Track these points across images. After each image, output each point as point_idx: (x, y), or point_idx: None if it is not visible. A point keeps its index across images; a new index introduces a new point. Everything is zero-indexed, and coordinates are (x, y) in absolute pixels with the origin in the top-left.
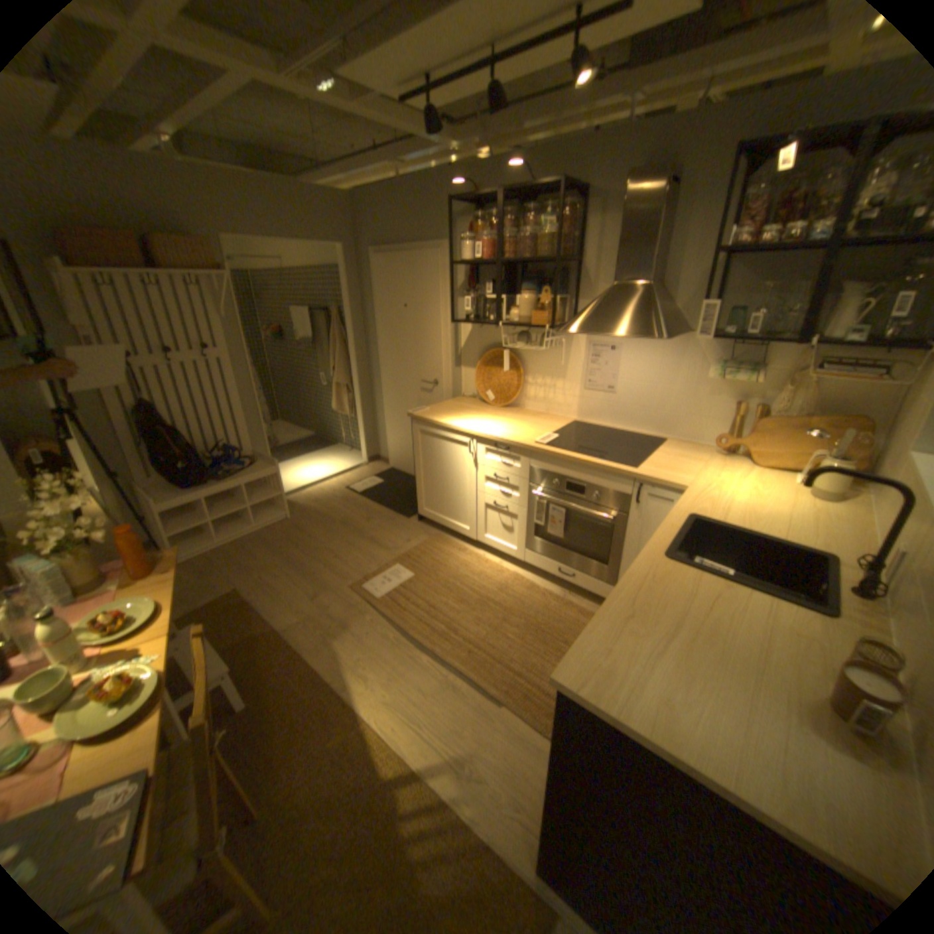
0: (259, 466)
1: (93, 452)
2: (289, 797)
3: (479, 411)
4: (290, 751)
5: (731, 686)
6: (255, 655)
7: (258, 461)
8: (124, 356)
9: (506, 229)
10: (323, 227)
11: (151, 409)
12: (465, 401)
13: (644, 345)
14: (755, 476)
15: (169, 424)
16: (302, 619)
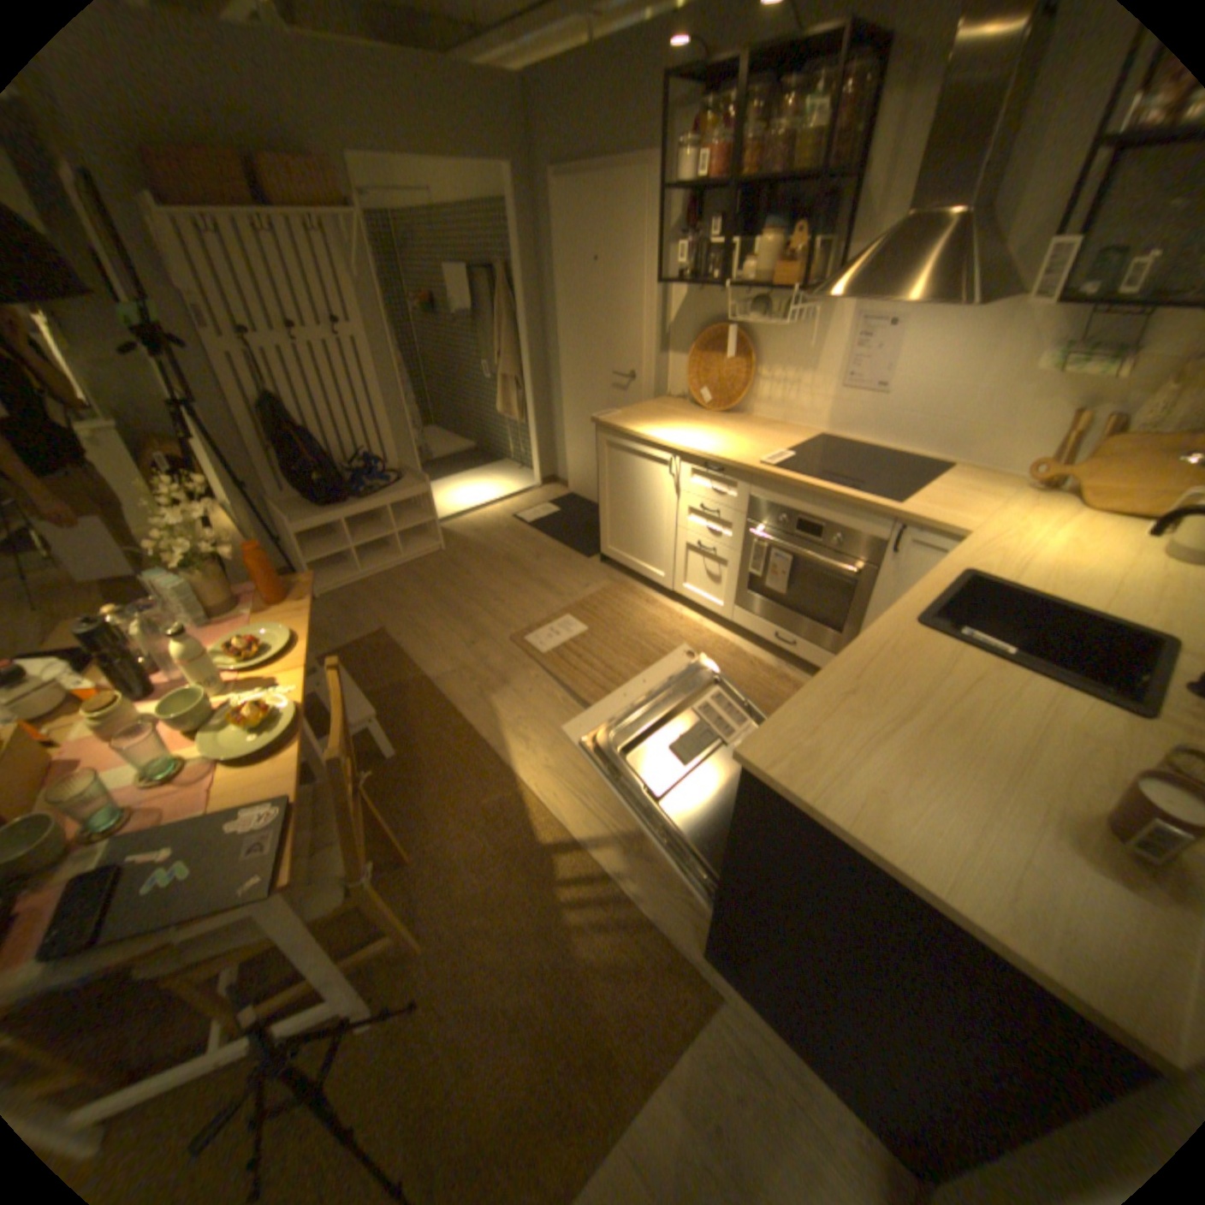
0: (407, 482)
1: (217, 455)
2: (440, 847)
3: (688, 417)
4: (442, 802)
5: (972, 784)
6: (405, 700)
7: (406, 476)
8: (240, 331)
9: (749, 124)
10: (484, 135)
11: (276, 403)
12: (671, 402)
13: (943, 317)
14: (1082, 522)
15: (299, 424)
16: (456, 667)
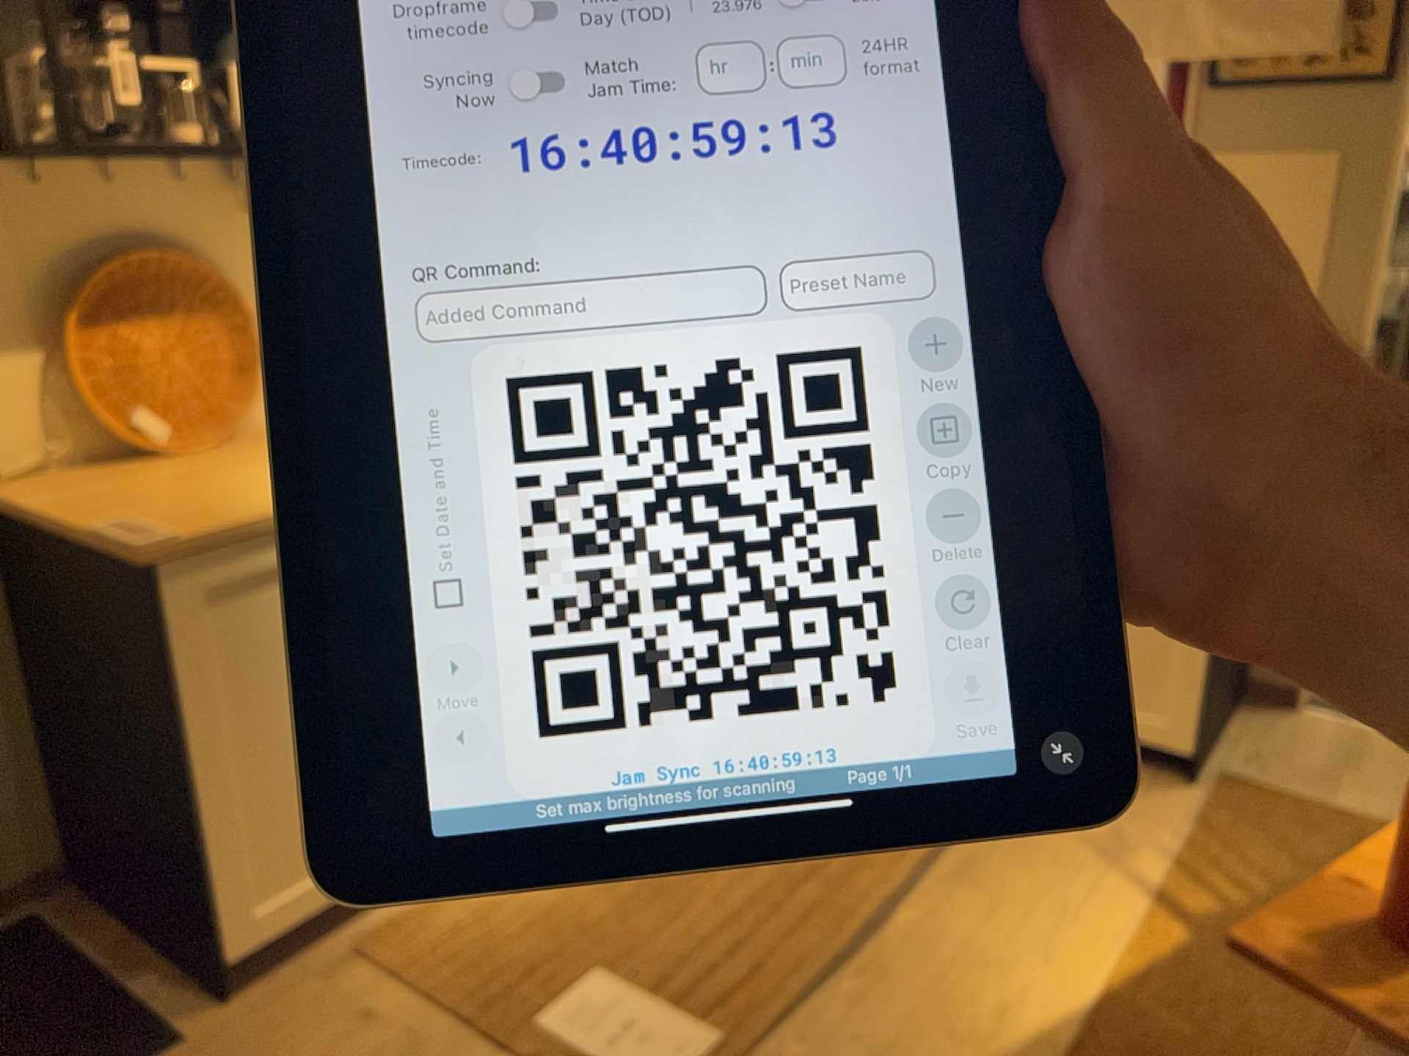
0: None
1: None
2: None
3: (231, 466)
4: None
5: None
6: None
7: None
8: None
9: None
10: None
11: None
12: (62, 482)
13: None
14: None
15: None
16: None
